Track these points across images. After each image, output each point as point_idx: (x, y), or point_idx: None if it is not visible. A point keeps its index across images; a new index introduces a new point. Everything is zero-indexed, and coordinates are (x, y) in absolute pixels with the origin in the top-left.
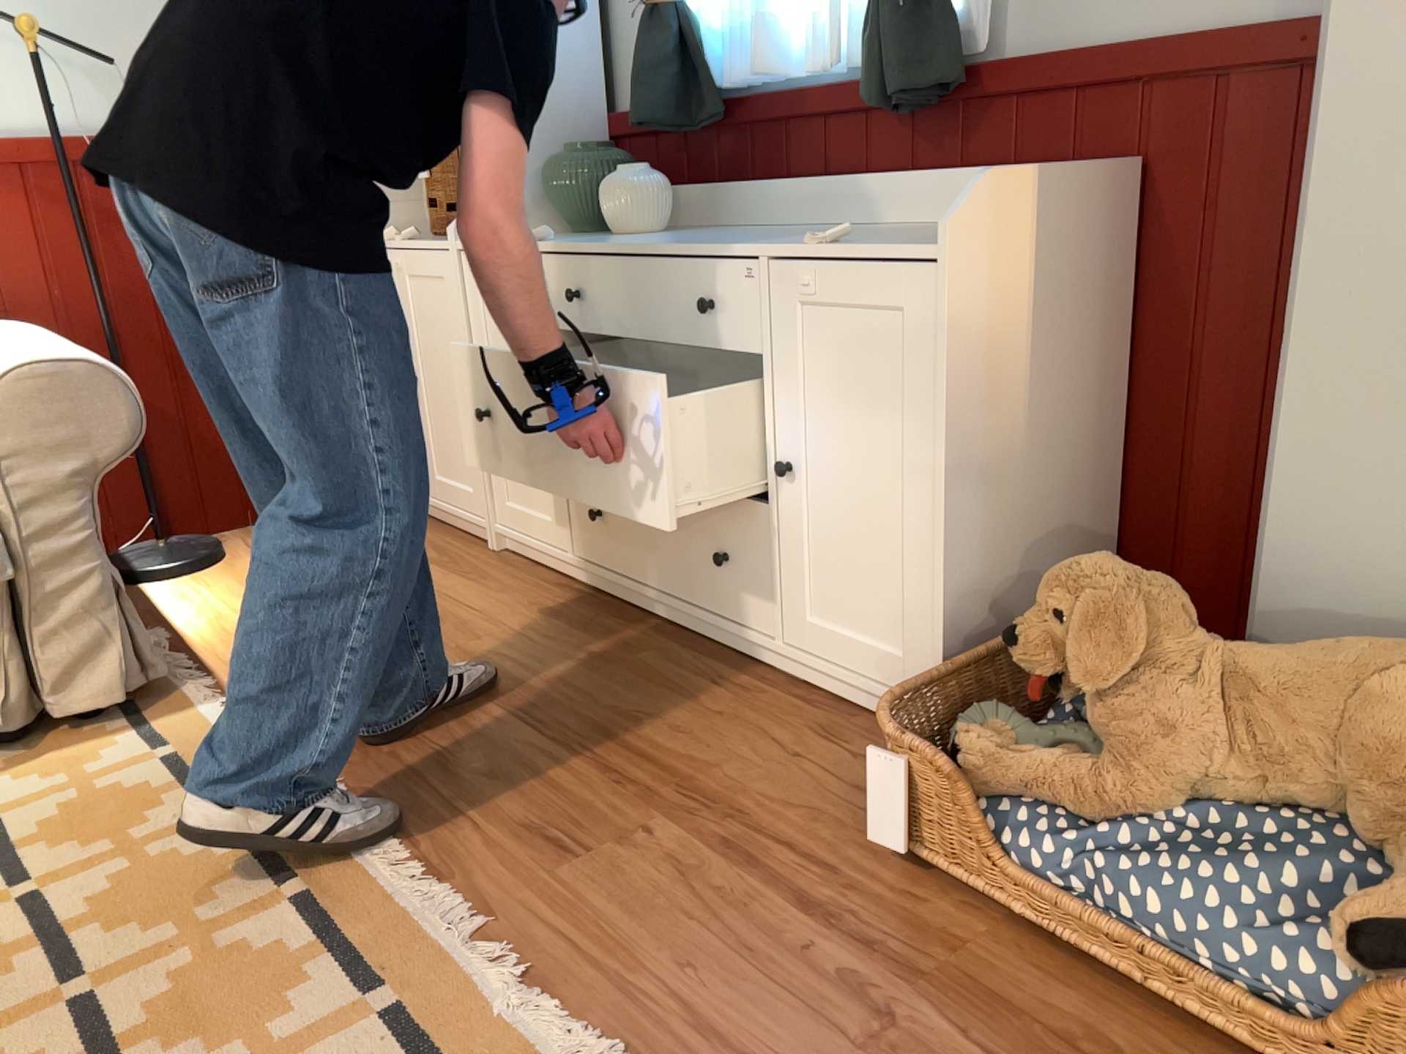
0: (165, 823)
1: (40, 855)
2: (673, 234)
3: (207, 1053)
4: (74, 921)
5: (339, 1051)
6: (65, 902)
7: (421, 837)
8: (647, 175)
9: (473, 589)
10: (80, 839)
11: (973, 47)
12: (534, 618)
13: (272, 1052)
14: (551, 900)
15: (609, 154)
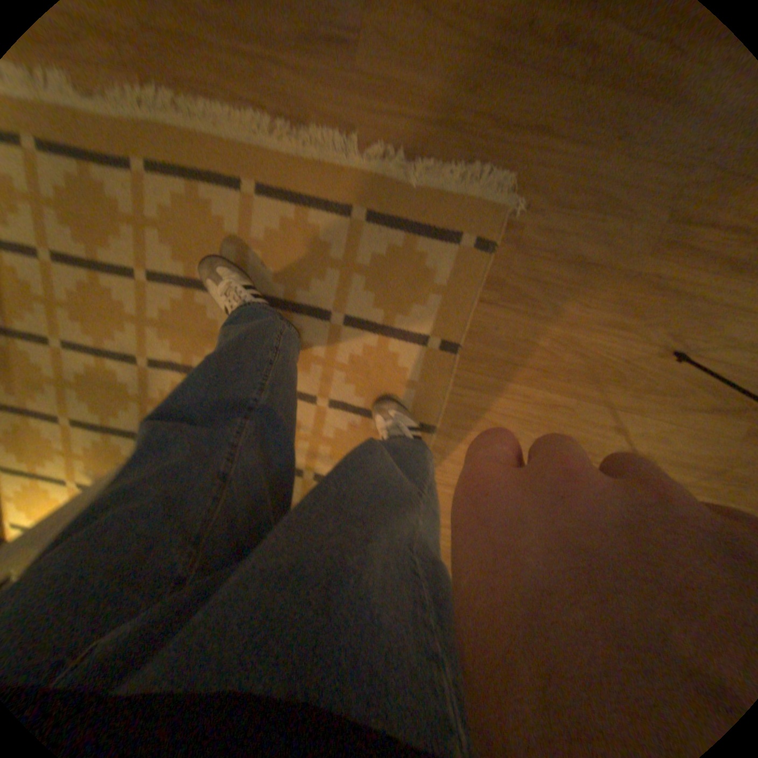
0: (124, 191)
1: (108, 252)
2: None
3: (321, 278)
4: (184, 268)
5: (367, 244)
6: (165, 264)
7: (255, 93)
8: None
9: None
10: (107, 231)
11: None
12: None
13: (344, 261)
14: (372, 90)
15: None
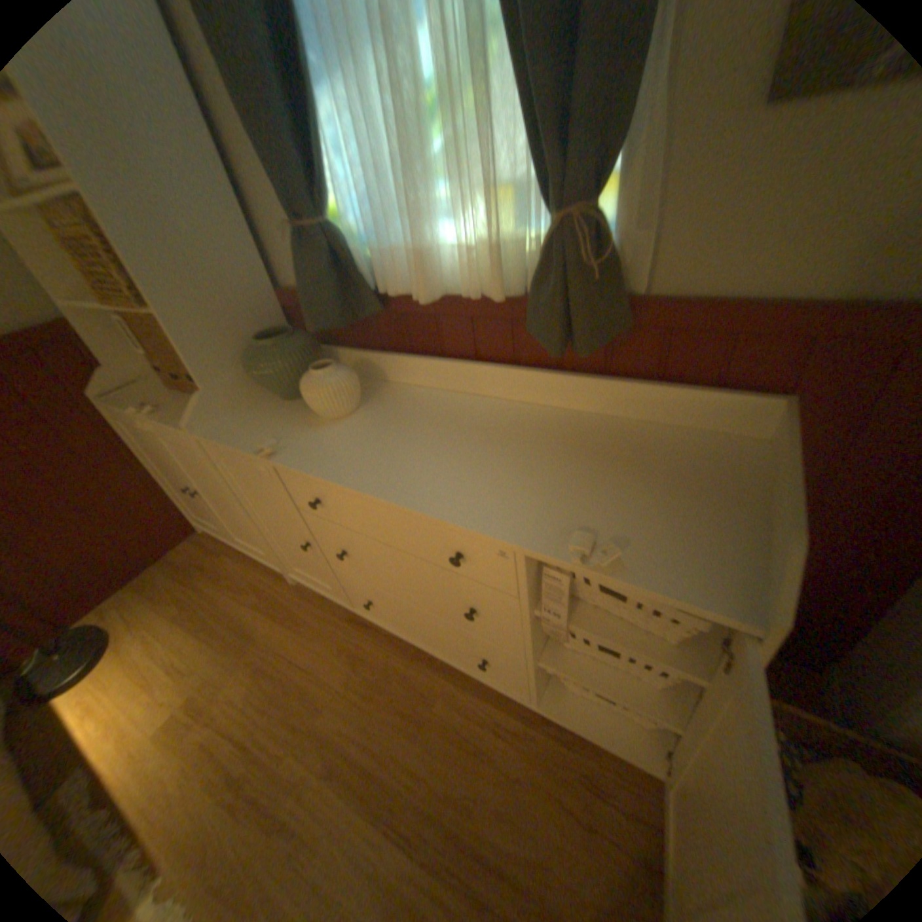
0: None
1: None
2: (372, 413)
3: None
4: None
5: None
6: None
7: None
8: (339, 373)
9: (295, 640)
10: None
11: (635, 280)
12: (348, 670)
13: None
14: None
15: (295, 342)
